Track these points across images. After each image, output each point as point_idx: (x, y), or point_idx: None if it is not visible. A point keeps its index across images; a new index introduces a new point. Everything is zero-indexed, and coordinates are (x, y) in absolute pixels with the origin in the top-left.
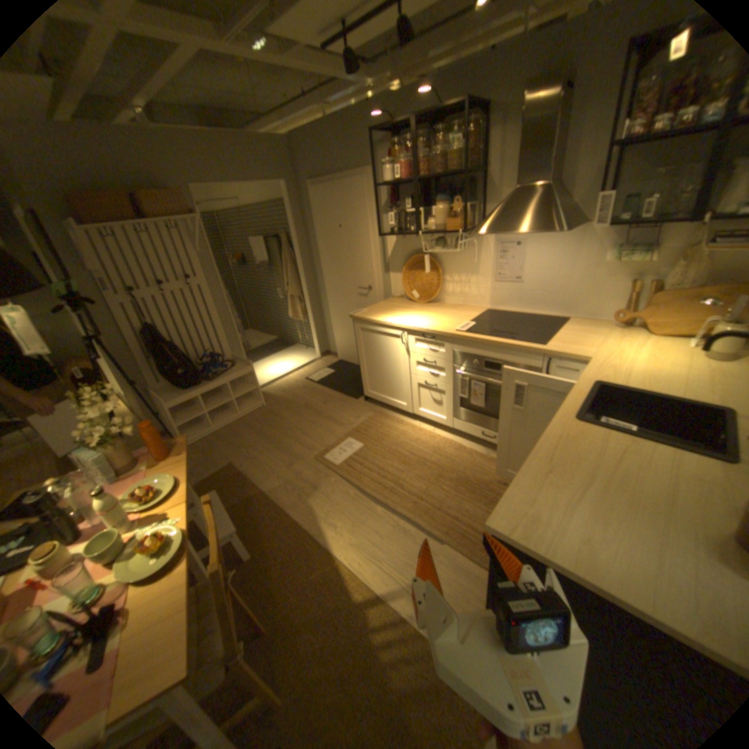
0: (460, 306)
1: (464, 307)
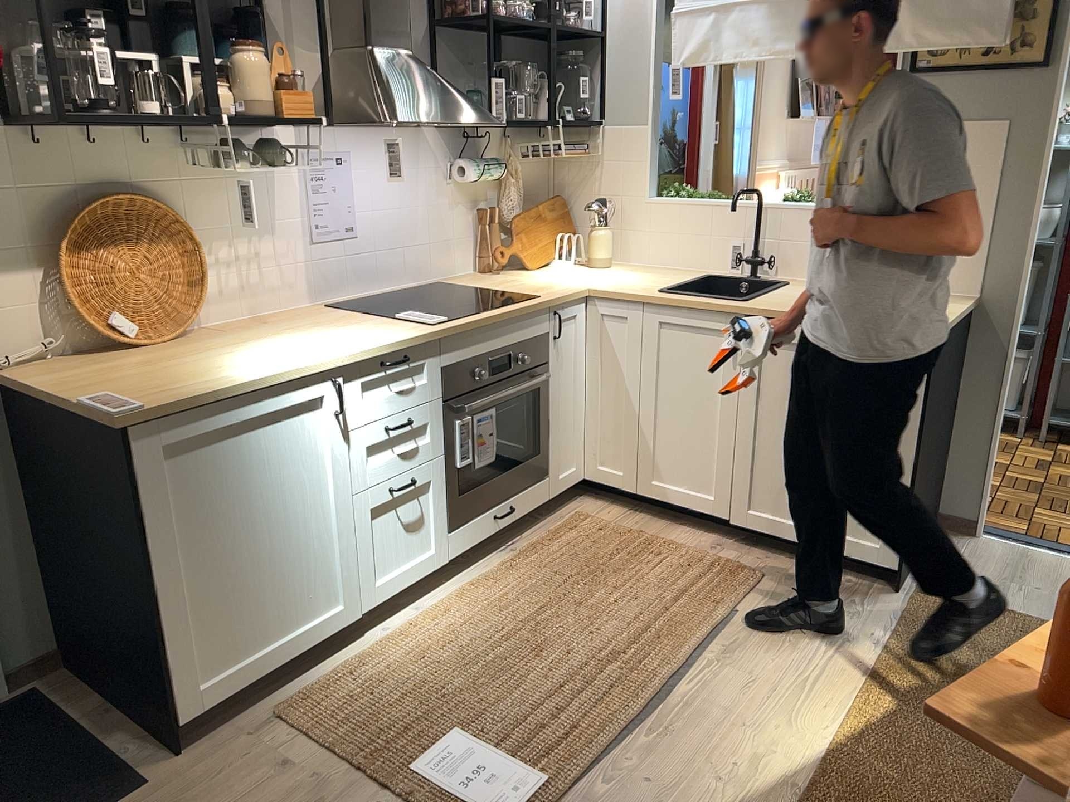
0: (264, 319)
1: (280, 318)
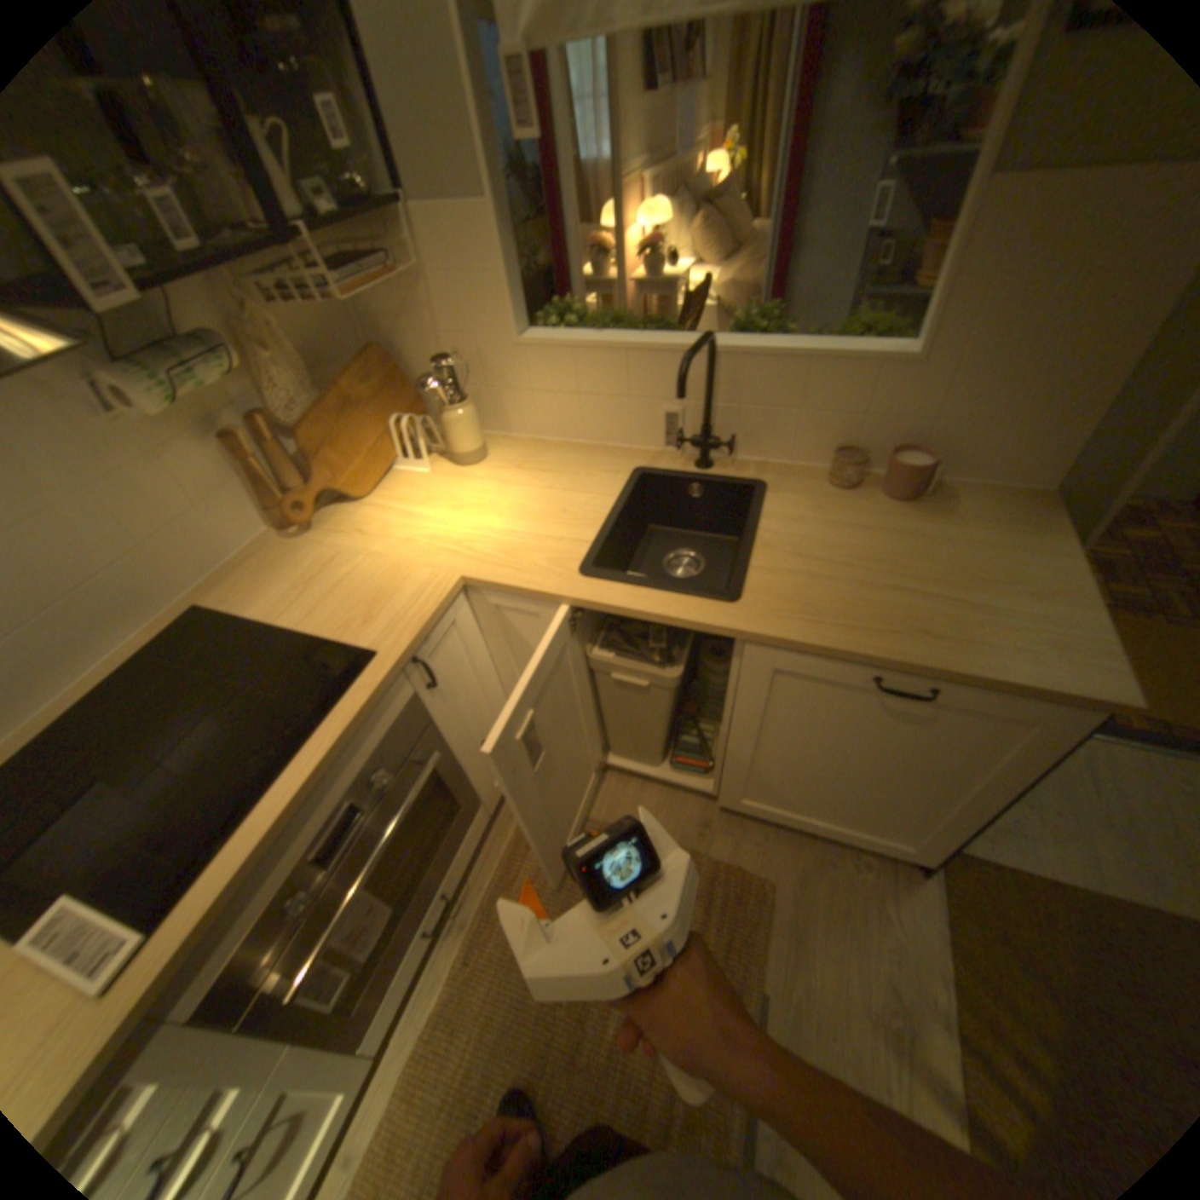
0: None
1: None
